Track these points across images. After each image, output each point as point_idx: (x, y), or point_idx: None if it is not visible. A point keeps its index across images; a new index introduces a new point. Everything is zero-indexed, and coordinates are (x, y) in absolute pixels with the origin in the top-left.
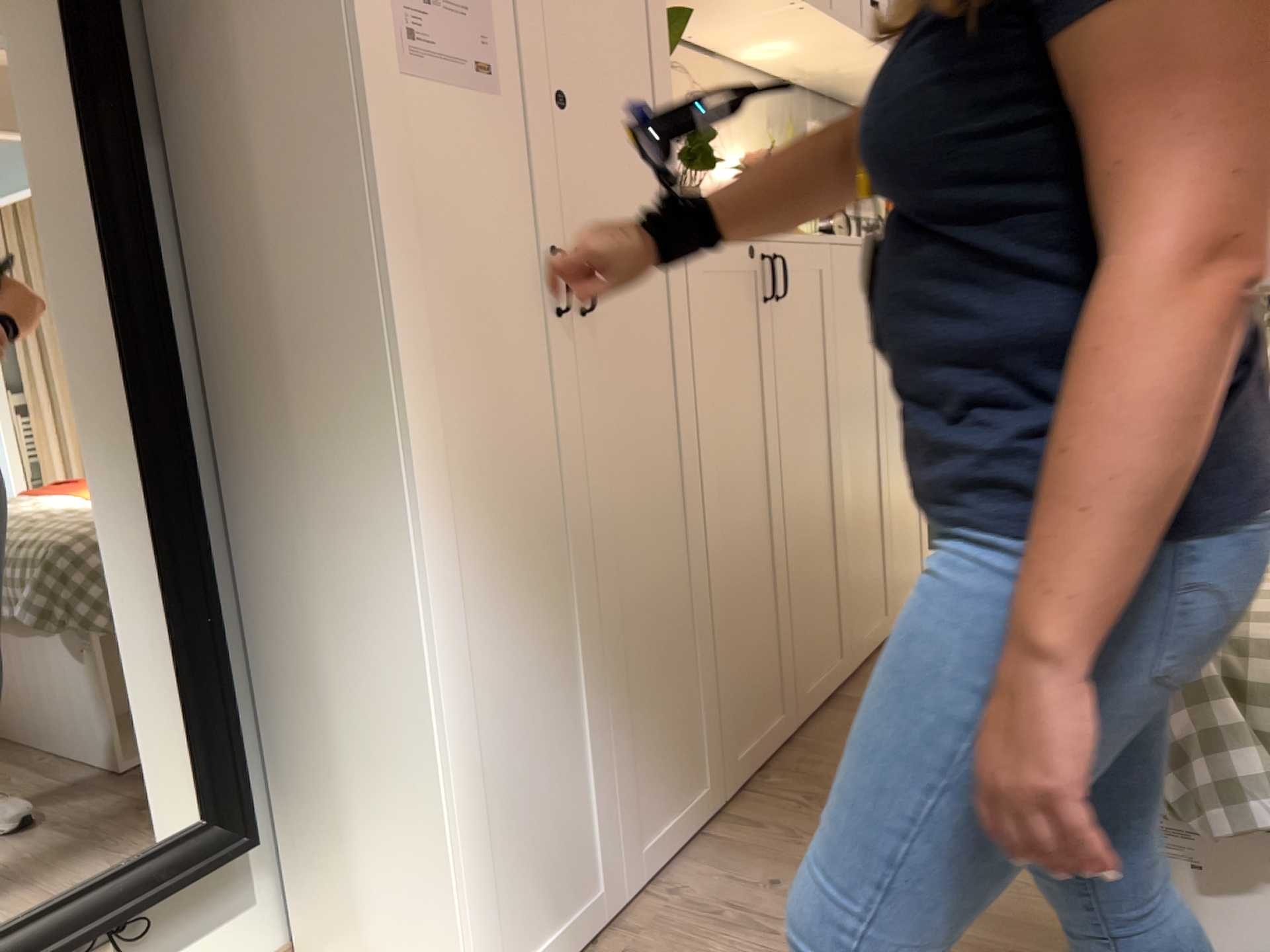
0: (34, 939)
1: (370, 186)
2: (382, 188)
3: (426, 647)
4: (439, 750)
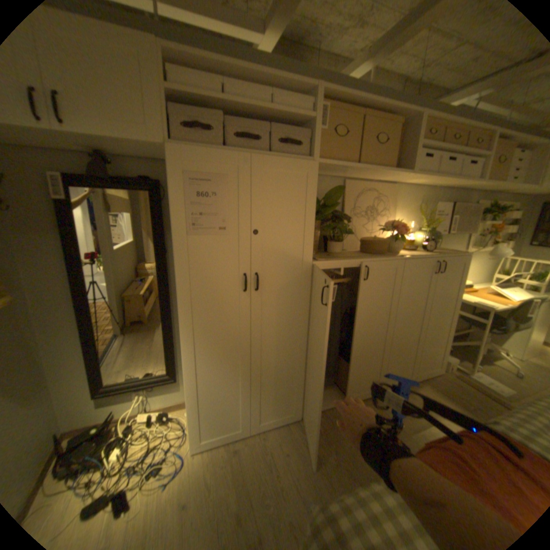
0: (129, 385)
1: (176, 265)
2: (180, 265)
3: (184, 368)
4: (186, 390)
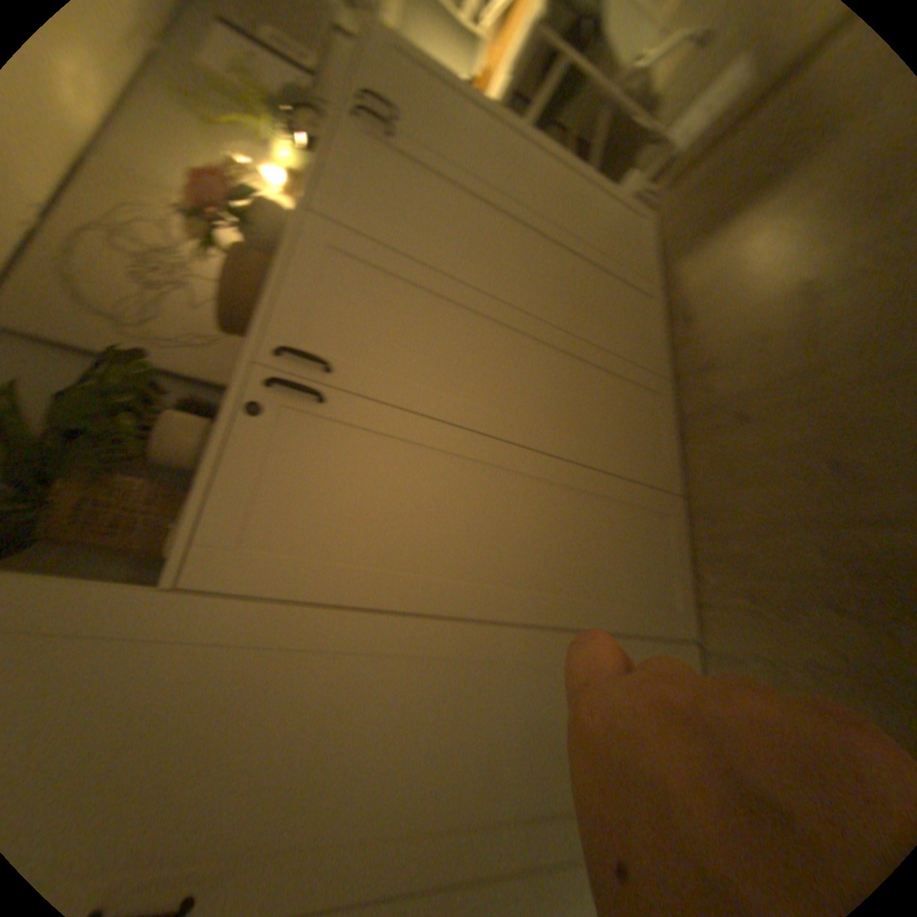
0: None
1: None
2: None
3: None
4: None
